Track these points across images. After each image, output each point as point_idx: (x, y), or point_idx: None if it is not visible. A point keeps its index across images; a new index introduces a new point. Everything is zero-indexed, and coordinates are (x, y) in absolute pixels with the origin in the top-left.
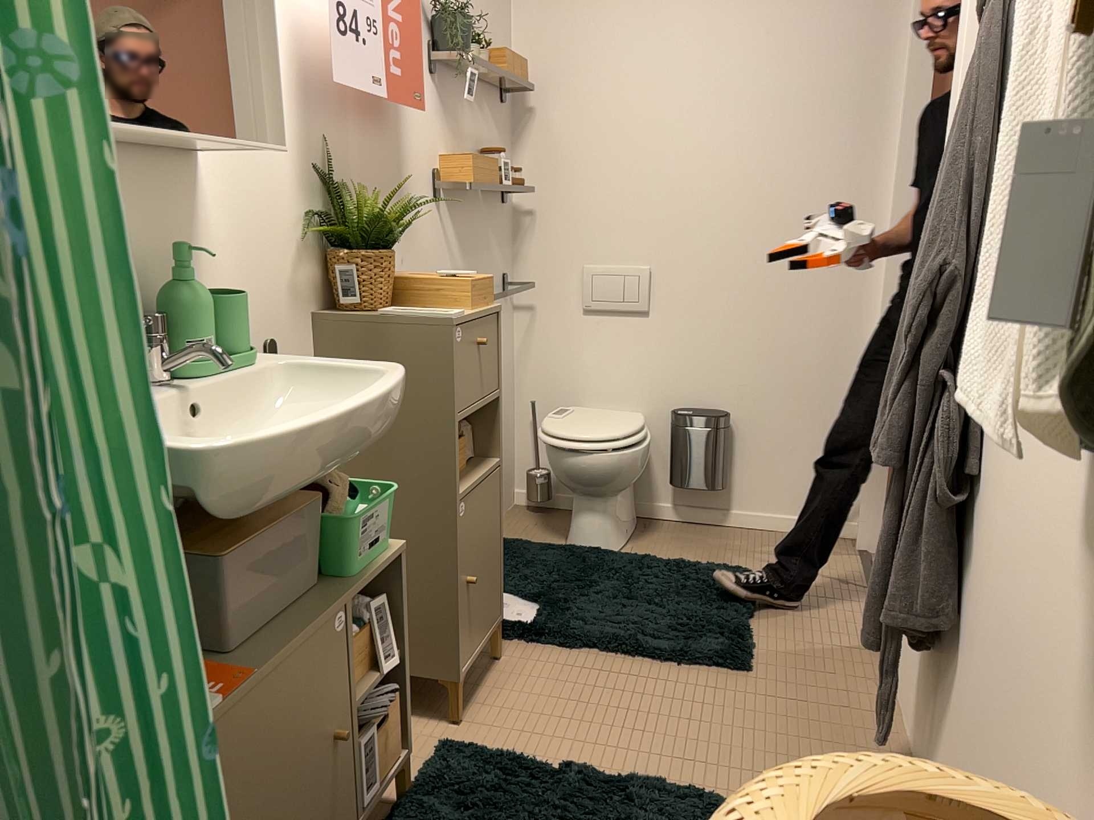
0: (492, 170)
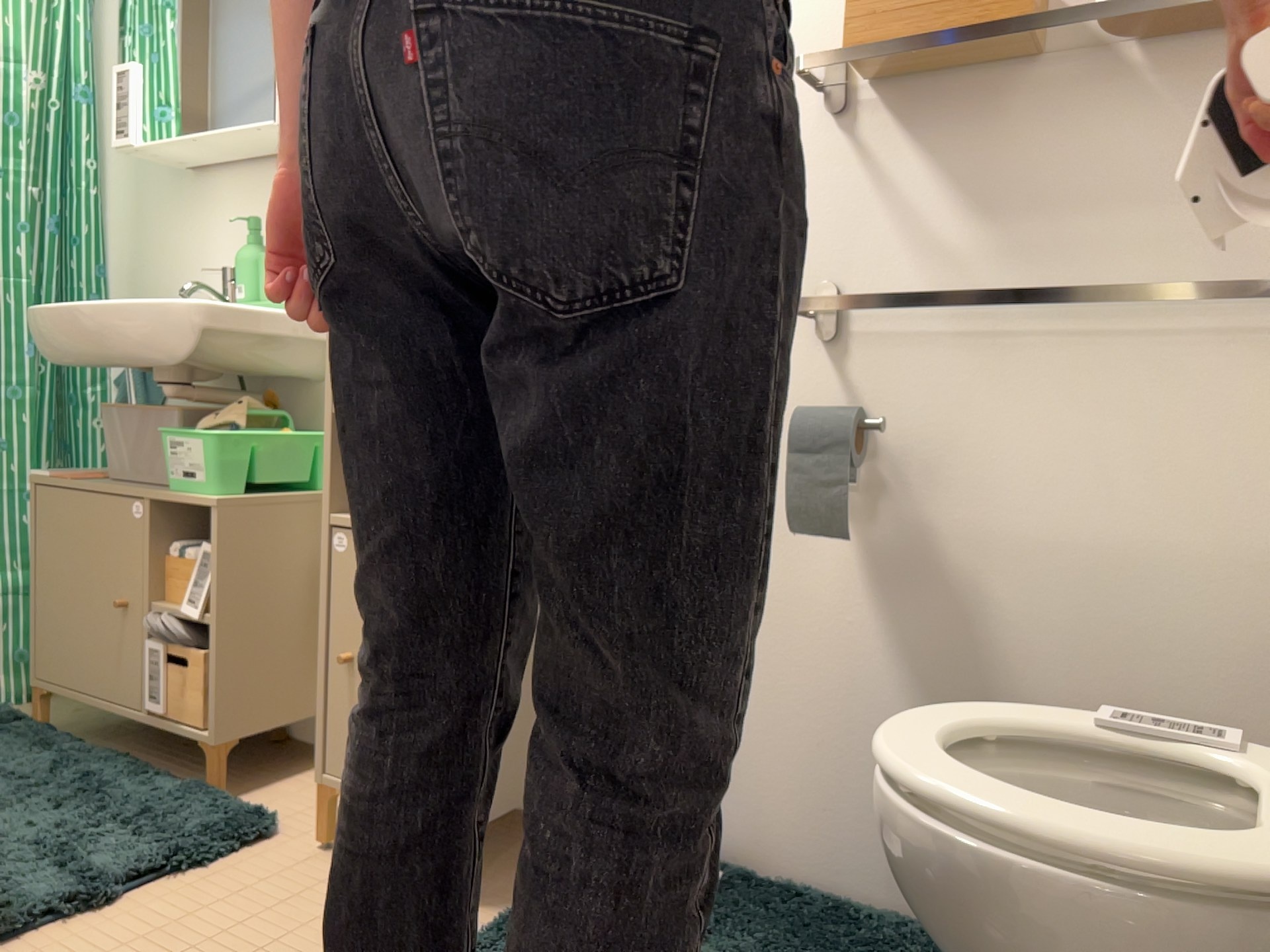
0: None
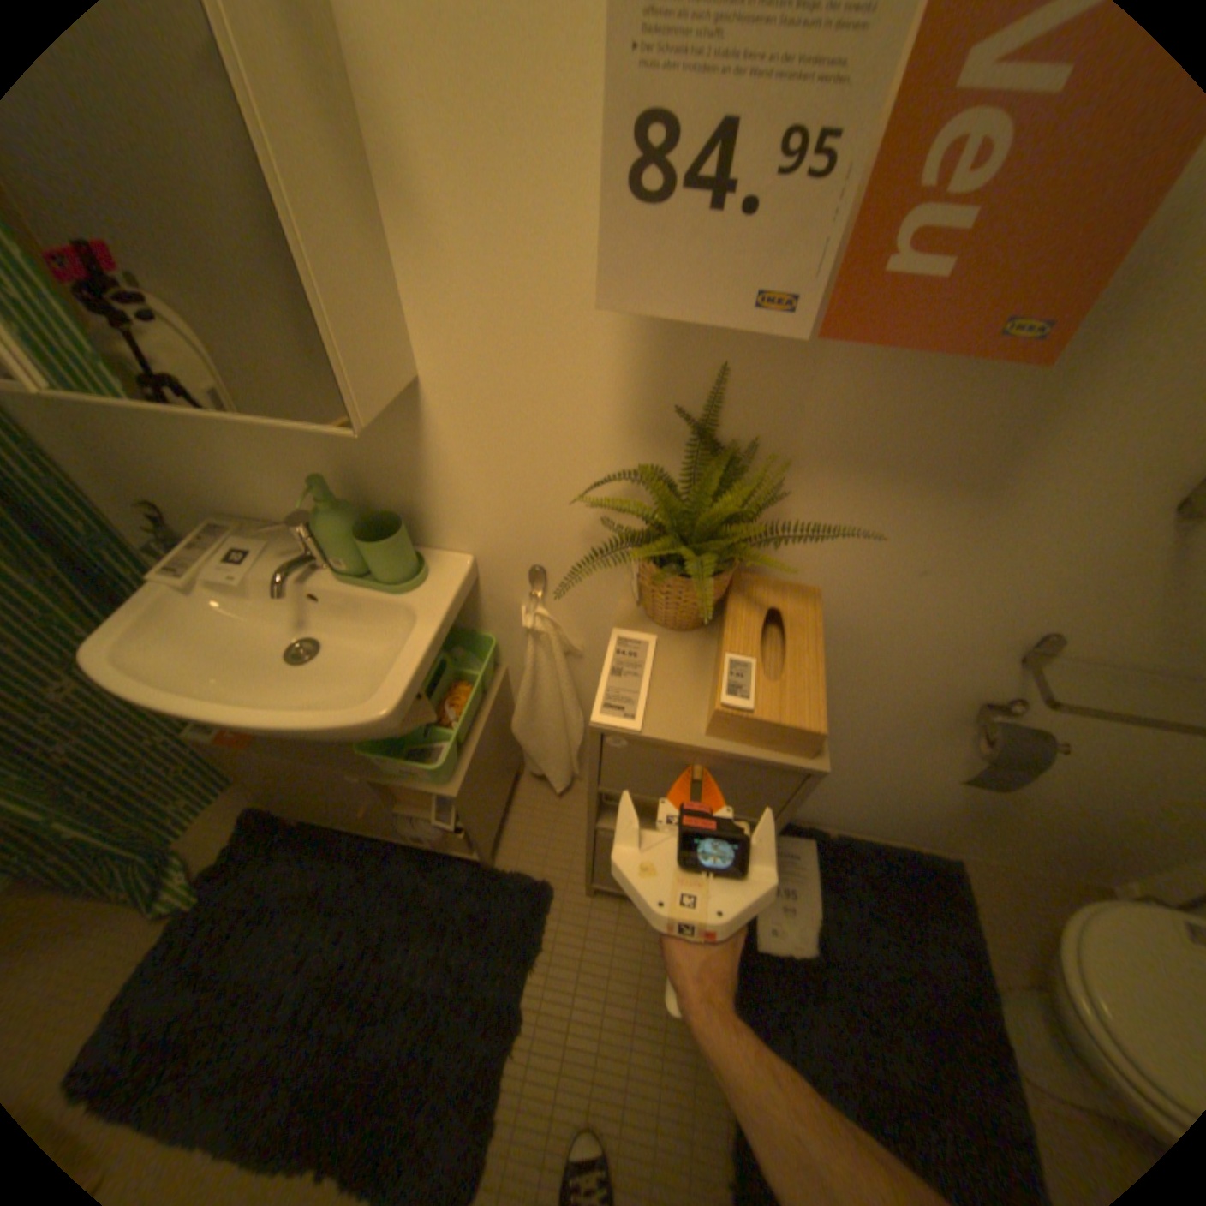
0: None
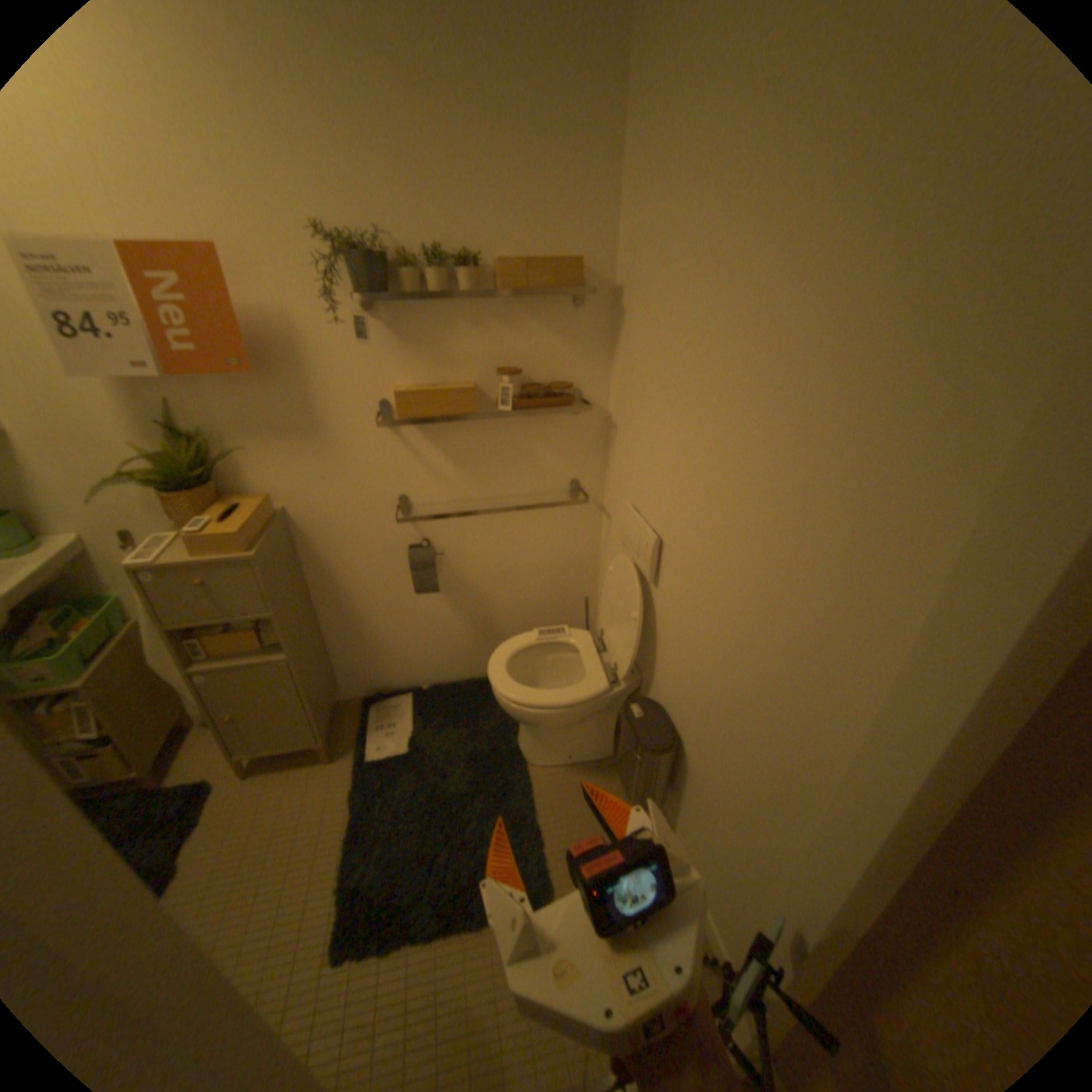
0: (448, 396)
